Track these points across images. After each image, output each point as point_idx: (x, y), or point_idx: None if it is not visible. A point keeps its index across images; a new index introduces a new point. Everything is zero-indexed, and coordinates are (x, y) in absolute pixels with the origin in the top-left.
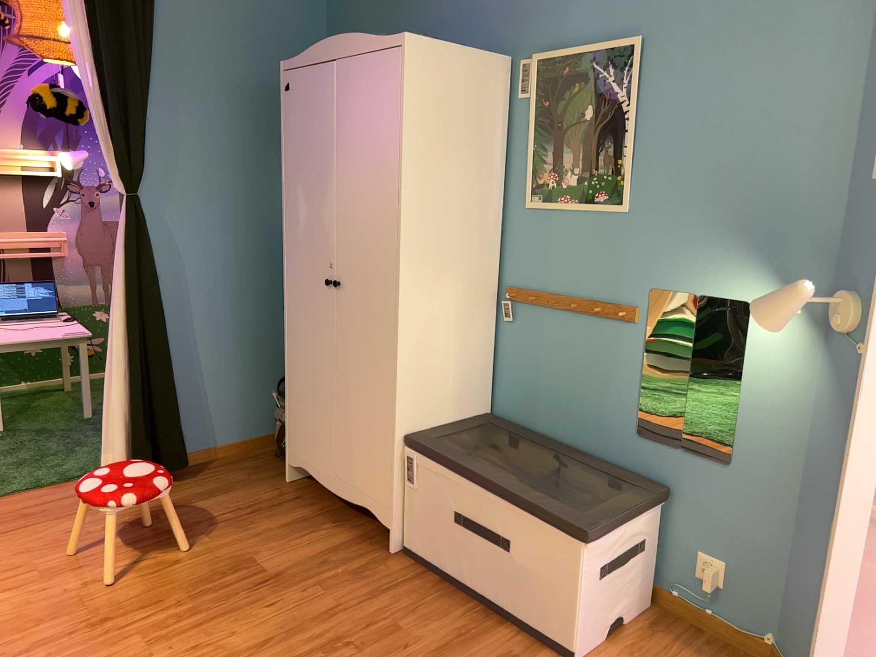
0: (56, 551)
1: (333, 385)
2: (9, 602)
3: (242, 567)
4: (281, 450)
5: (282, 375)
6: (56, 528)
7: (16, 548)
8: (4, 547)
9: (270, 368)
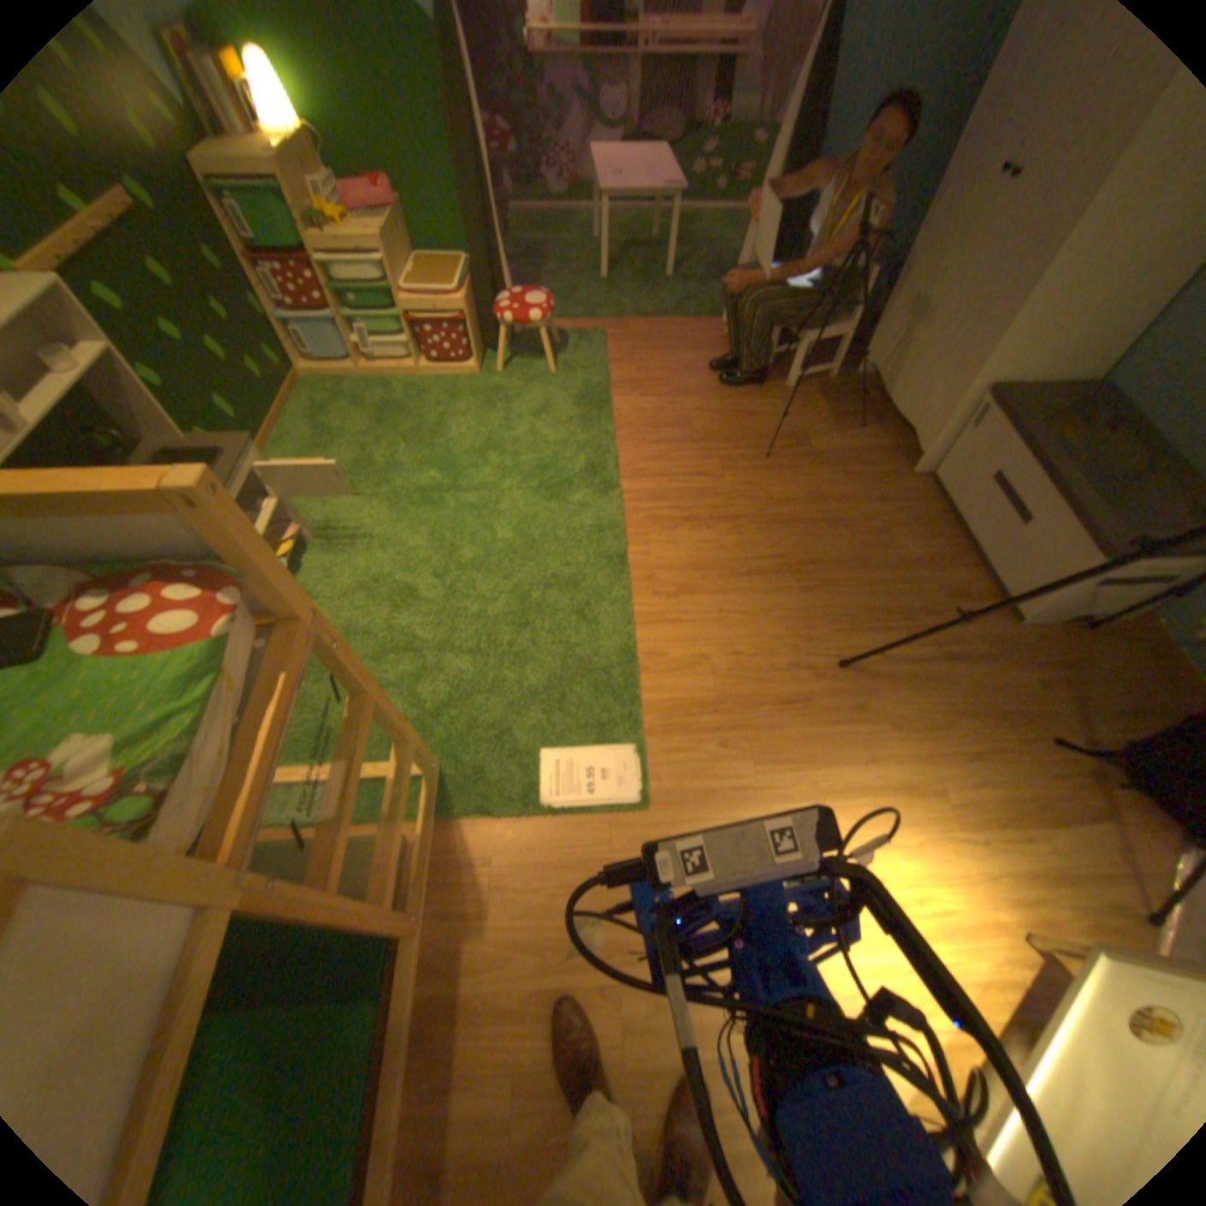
0: (681, 380)
1: (942, 304)
2: (650, 408)
3: (794, 440)
4: (863, 345)
5: (899, 264)
6: (684, 361)
7: (660, 368)
8: (653, 365)
9: (891, 253)
